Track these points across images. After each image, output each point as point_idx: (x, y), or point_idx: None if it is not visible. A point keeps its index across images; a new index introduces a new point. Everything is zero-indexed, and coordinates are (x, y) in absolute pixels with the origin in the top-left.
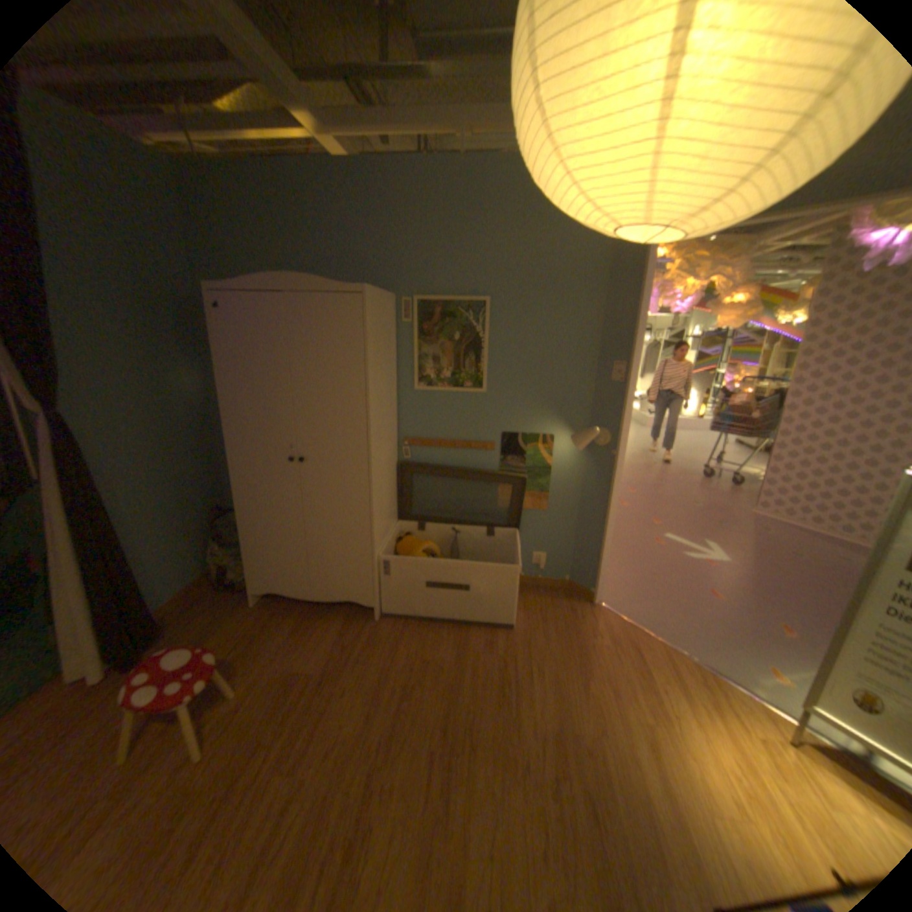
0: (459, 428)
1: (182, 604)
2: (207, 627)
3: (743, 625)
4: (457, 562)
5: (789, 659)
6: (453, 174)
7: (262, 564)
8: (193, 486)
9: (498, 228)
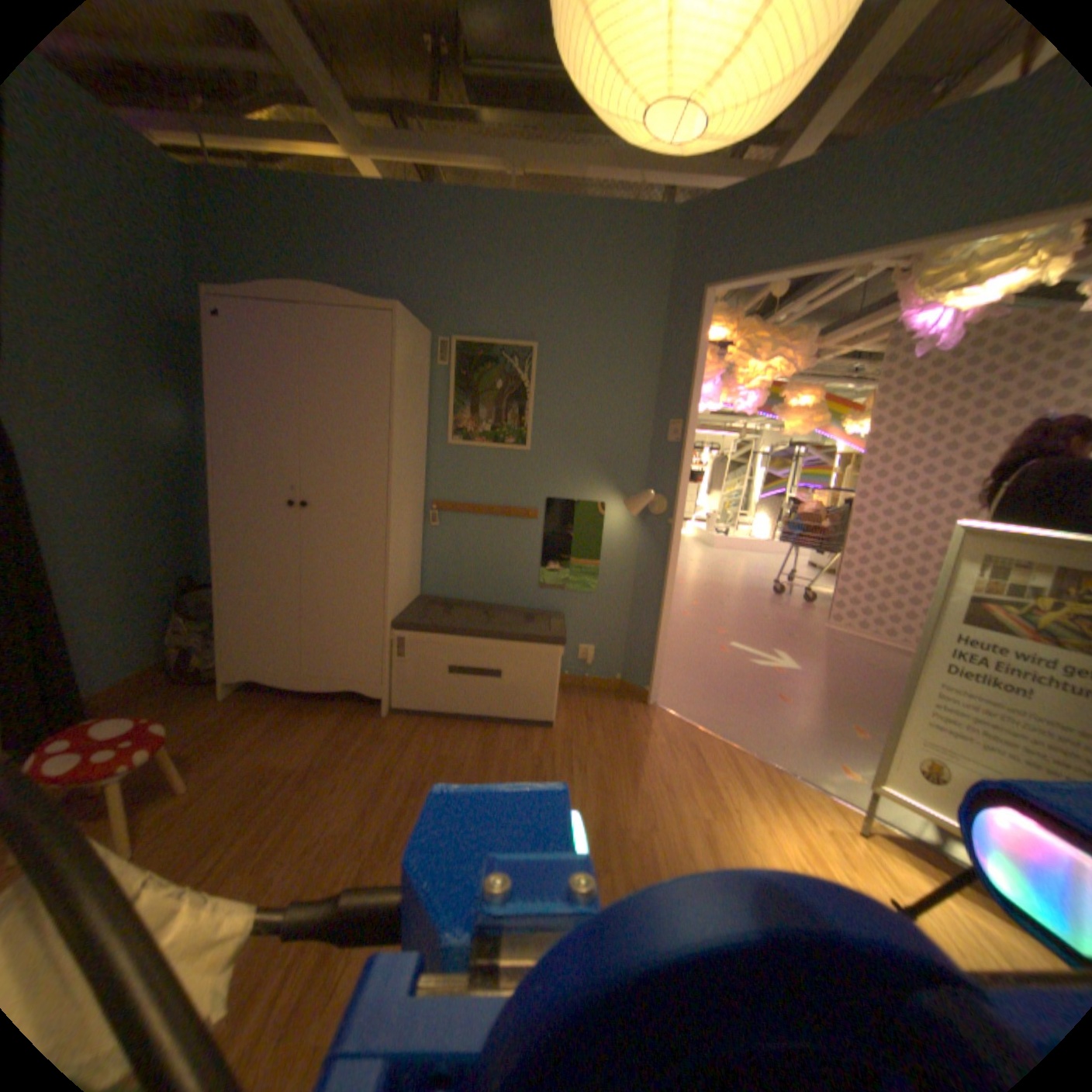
0: (497, 492)
1: (123, 696)
2: (155, 721)
3: (811, 726)
4: (486, 641)
5: (859, 758)
6: (501, 211)
7: (239, 642)
8: (156, 547)
9: (548, 271)
